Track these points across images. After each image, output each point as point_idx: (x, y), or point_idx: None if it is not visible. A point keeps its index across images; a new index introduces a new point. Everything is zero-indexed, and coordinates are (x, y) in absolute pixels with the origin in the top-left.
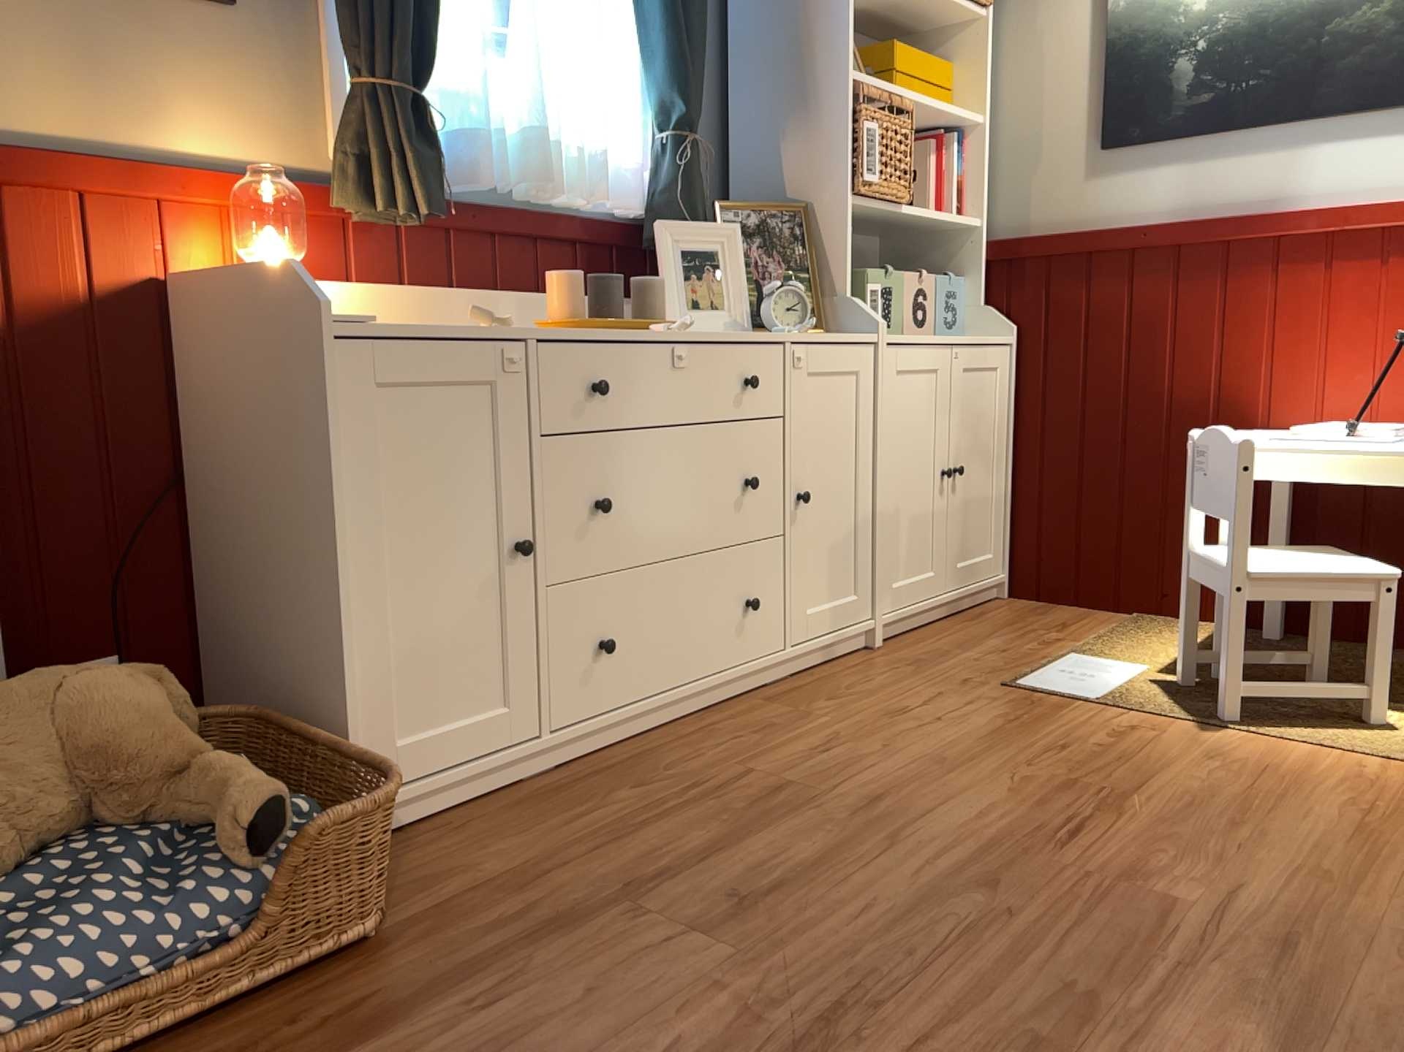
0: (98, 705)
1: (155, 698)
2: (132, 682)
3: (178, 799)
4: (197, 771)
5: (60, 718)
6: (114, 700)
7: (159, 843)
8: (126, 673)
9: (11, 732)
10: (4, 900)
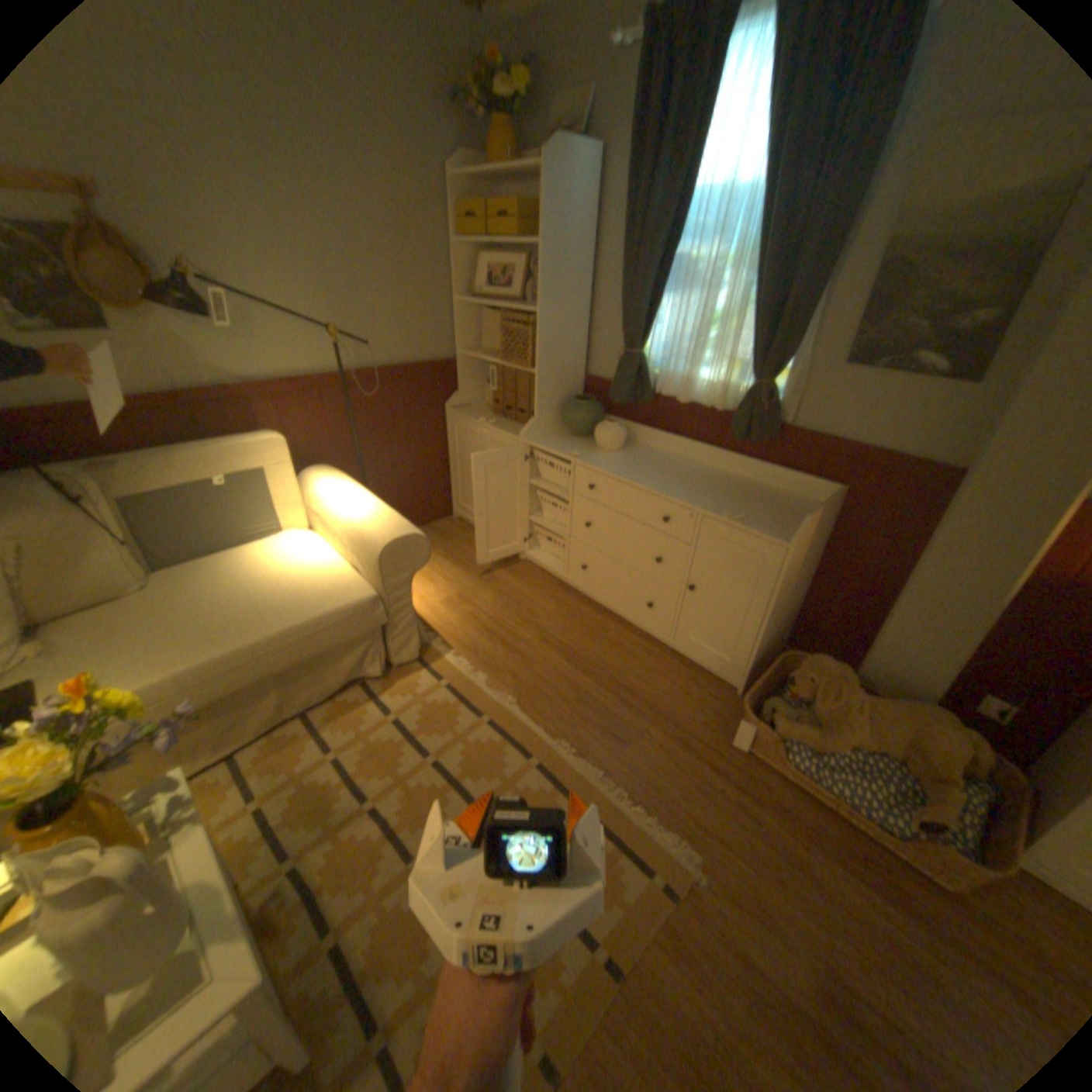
0: (939, 741)
1: (965, 754)
2: (962, 743)
3: (934, 788)
4: (947, 789)
5: (923, 733)
6: (946, 744)
7: (913, 792)
8: (967, 737)
9: (906, 724)
10: (863, 759)
